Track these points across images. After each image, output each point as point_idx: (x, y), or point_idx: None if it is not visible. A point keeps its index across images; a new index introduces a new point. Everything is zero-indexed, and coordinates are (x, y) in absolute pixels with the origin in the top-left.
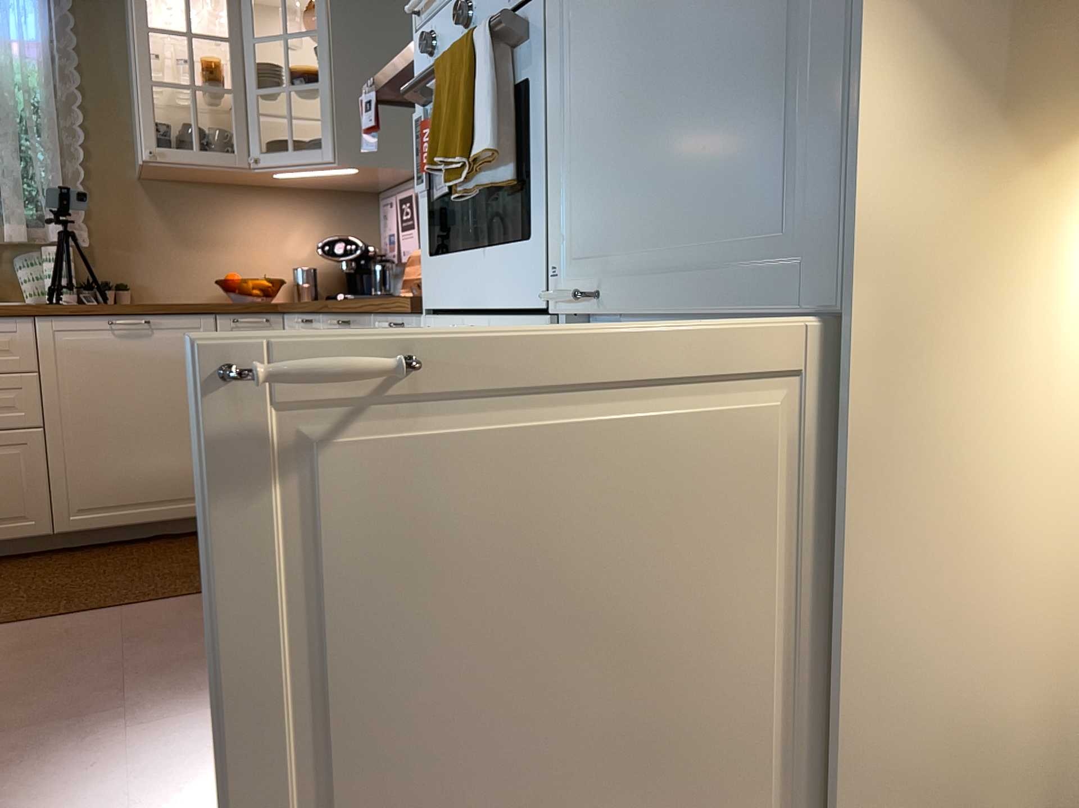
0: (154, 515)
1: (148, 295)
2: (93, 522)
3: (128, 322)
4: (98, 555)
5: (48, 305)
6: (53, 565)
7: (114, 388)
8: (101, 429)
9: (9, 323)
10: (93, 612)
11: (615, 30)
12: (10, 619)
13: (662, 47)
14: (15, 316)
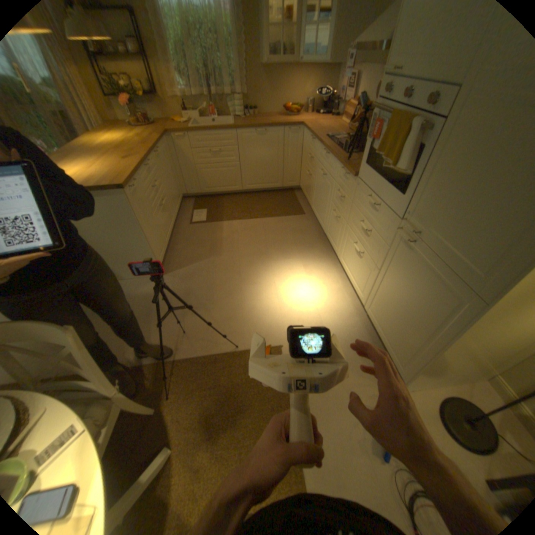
0: (264, 187)
1: (262, 110)
2: (250, 188)
3: (260, 131)
4: (252, 196)
5: (236, 116)
6: (242, 198)
7: (256, 151)
8: (252, 163)
9: (230, 131)
10: (255, 218)
11: (459, 162)
12: (238, 218)
13: (471, 185)
14: (231, 129)
